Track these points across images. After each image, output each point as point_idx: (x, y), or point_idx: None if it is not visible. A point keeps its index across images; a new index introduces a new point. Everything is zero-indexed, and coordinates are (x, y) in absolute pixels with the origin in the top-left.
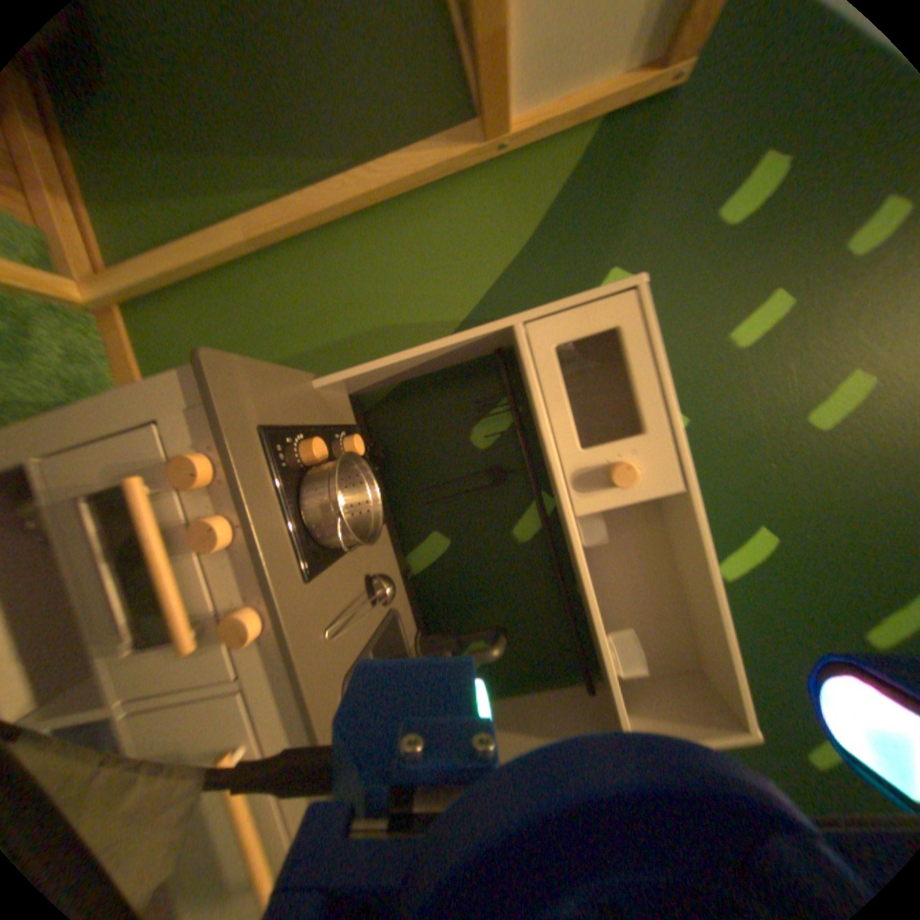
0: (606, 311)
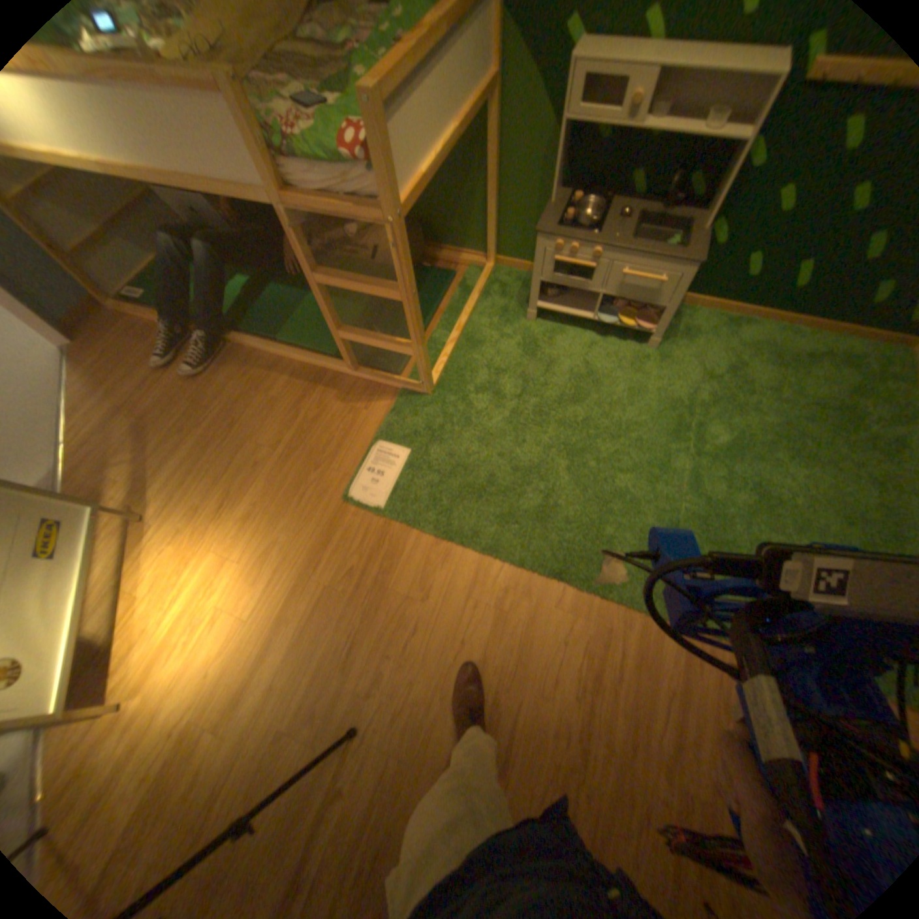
0: (576, 80)
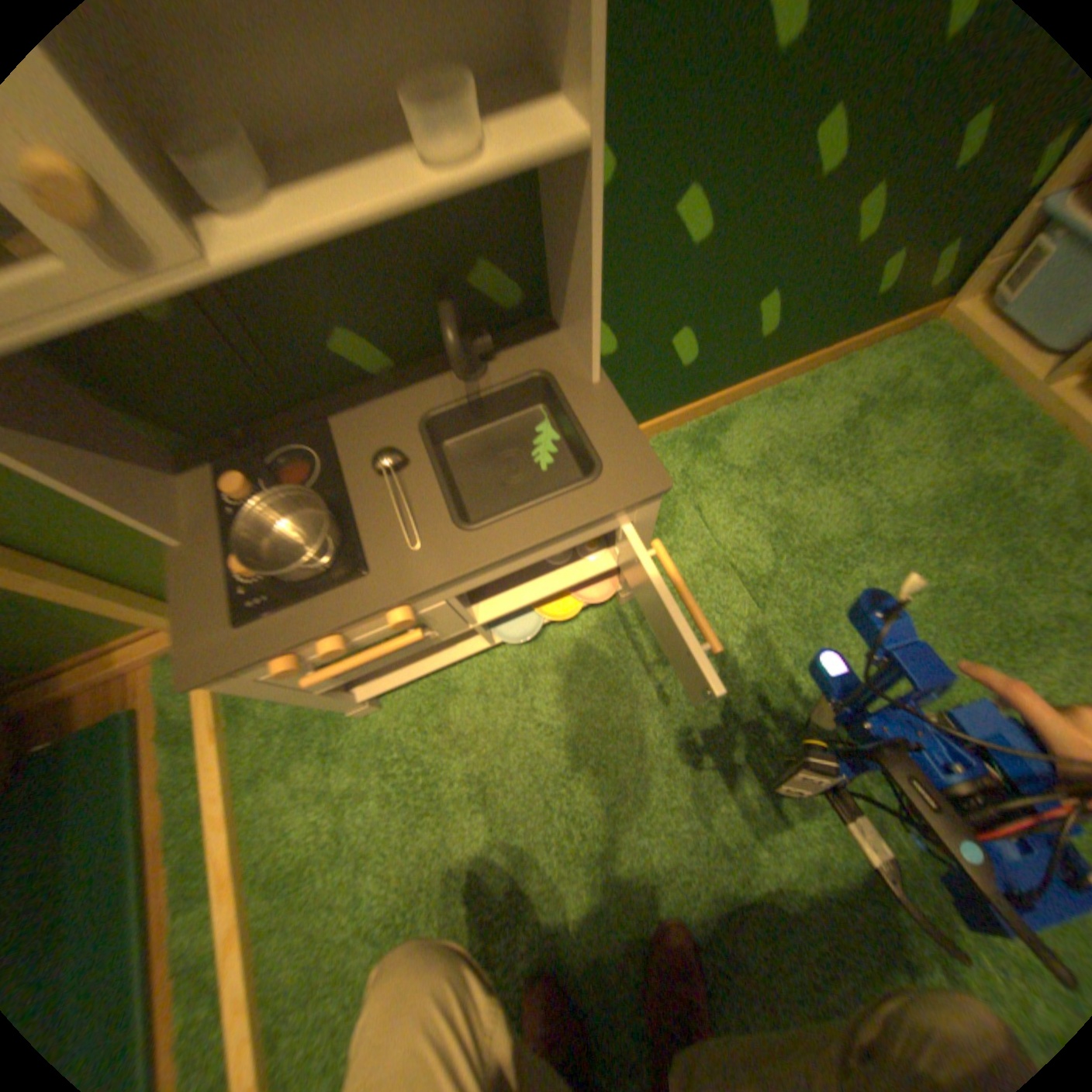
0: None
